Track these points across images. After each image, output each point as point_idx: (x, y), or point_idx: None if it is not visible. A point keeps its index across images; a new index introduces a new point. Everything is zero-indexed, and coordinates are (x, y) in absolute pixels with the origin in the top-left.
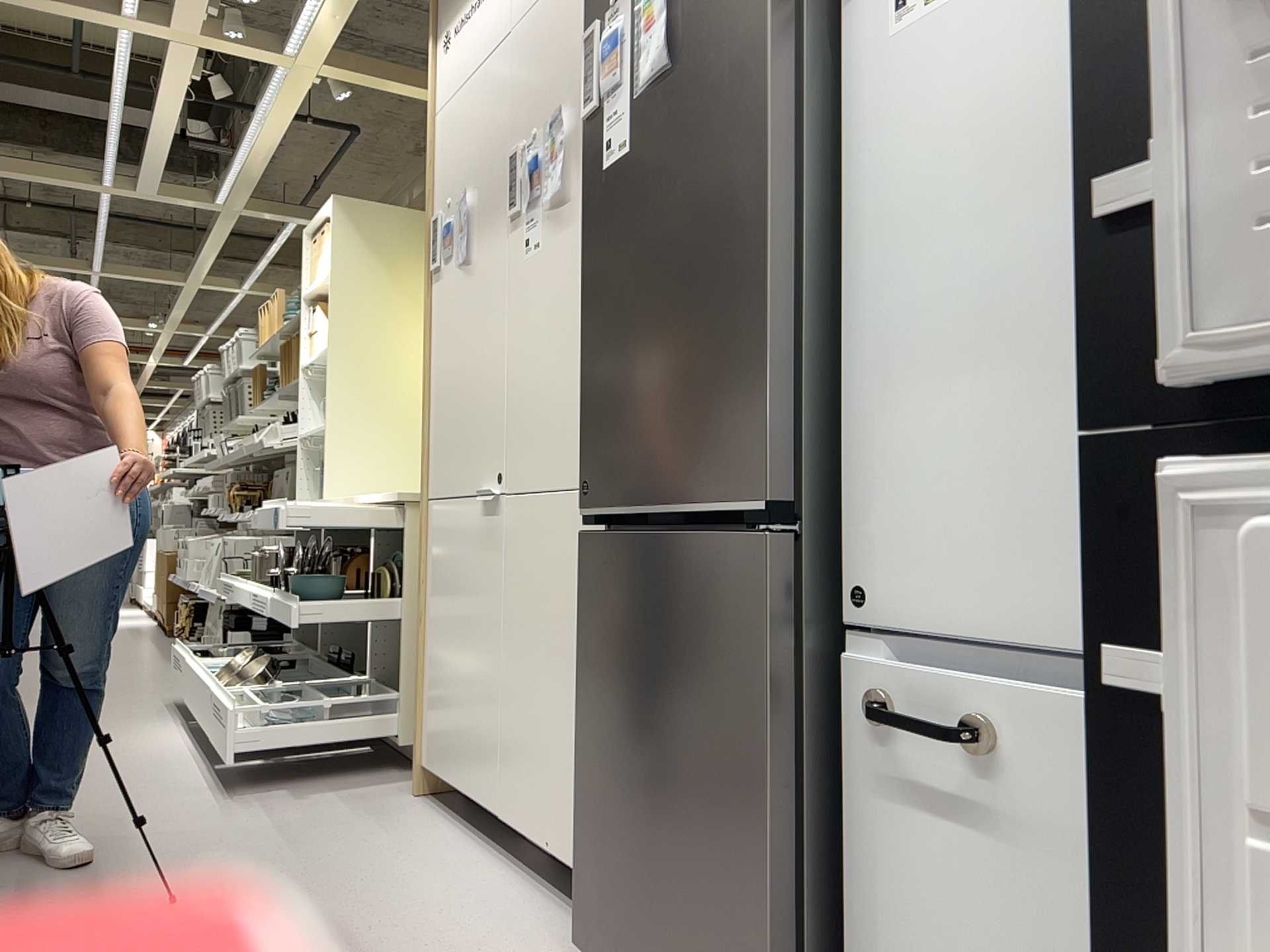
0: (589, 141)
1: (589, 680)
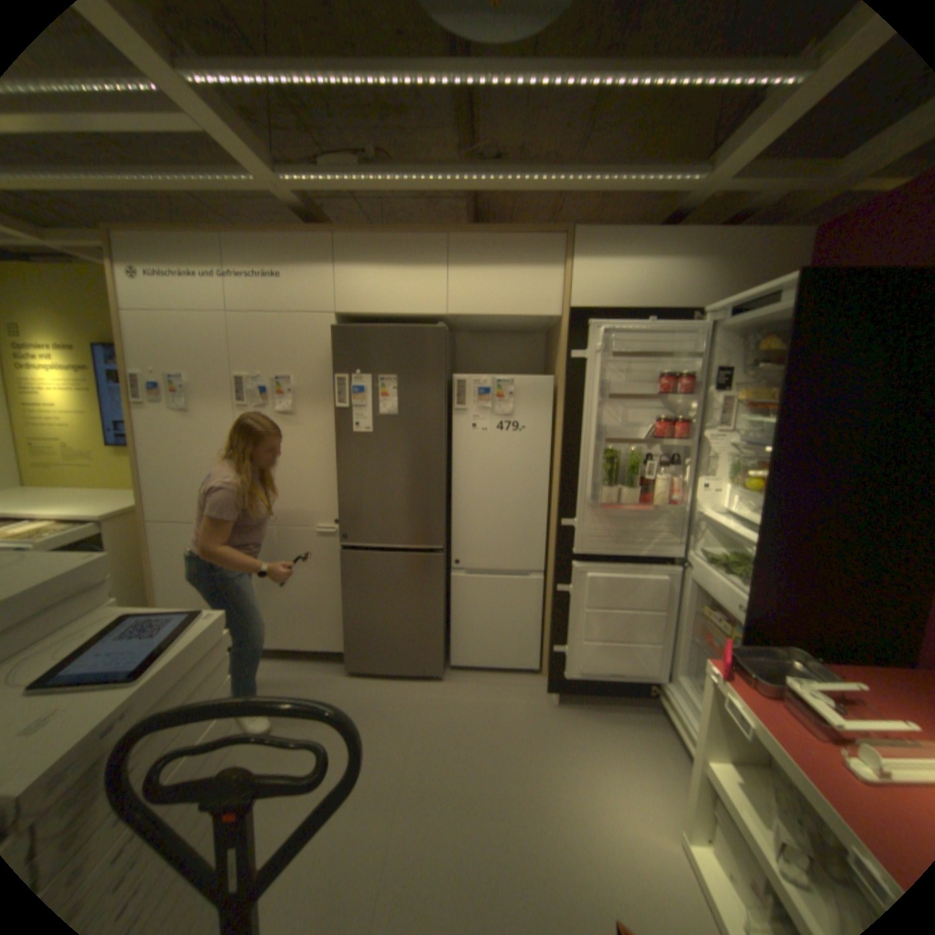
0: (341, 416)
1: (352, 594)
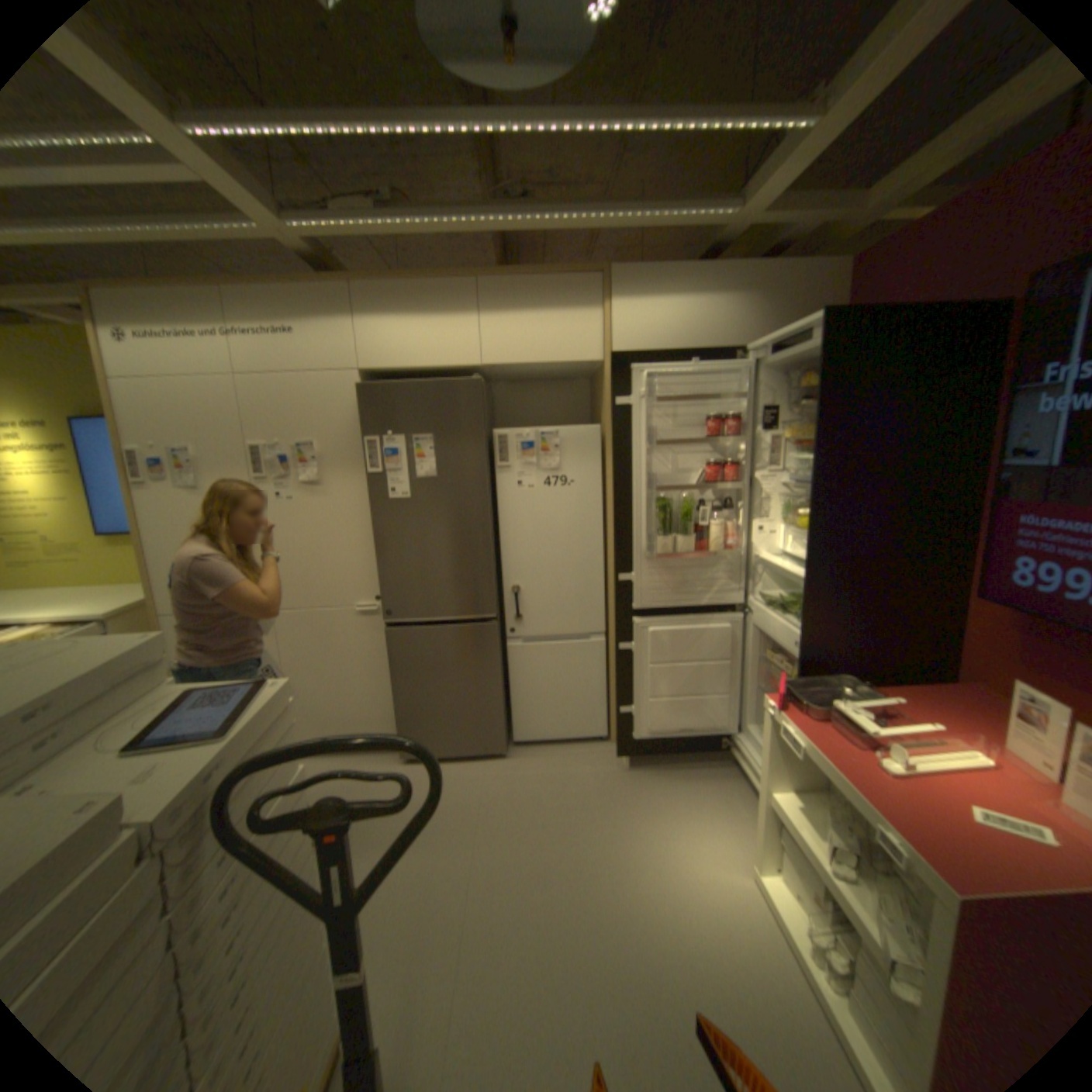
0: (374, 482)
1: (401, 675)
